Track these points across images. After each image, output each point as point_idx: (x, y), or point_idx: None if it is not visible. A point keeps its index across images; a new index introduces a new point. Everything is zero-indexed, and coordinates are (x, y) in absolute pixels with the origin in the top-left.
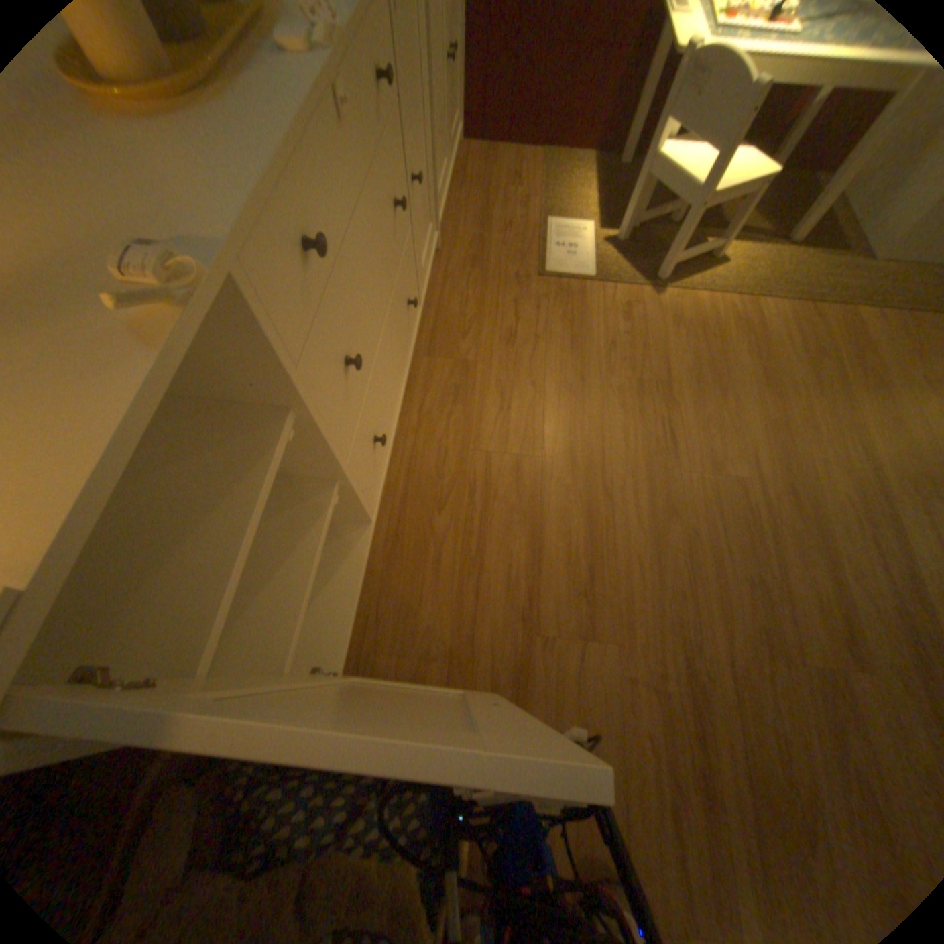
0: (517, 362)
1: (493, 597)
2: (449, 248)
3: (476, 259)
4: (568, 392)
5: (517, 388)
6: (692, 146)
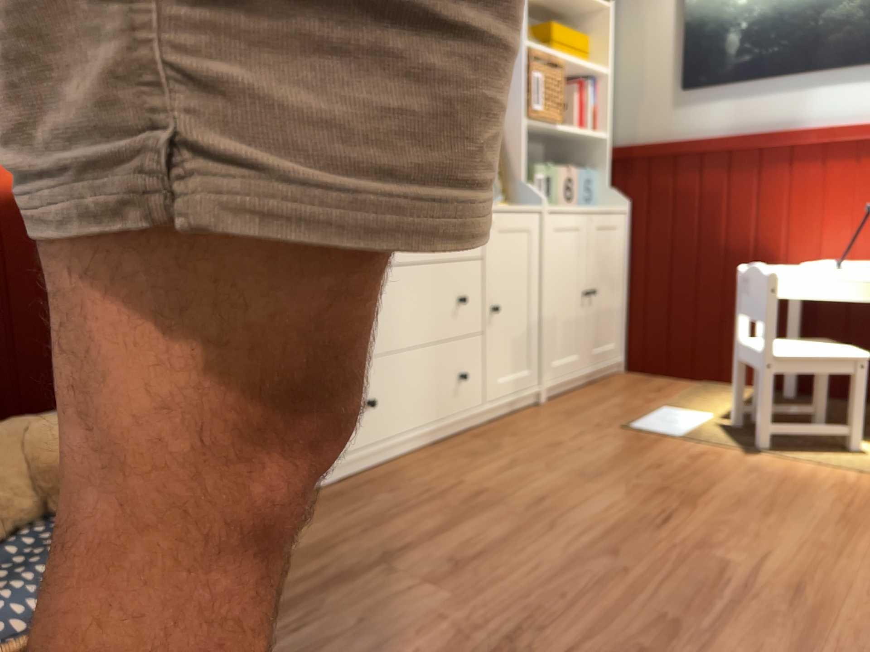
0: (549, 455)
1: (376, 539)
2: (554, 405)
3: (572, 412)
4: (580, 476)
5: (532, 465)
6: (785, 342)
